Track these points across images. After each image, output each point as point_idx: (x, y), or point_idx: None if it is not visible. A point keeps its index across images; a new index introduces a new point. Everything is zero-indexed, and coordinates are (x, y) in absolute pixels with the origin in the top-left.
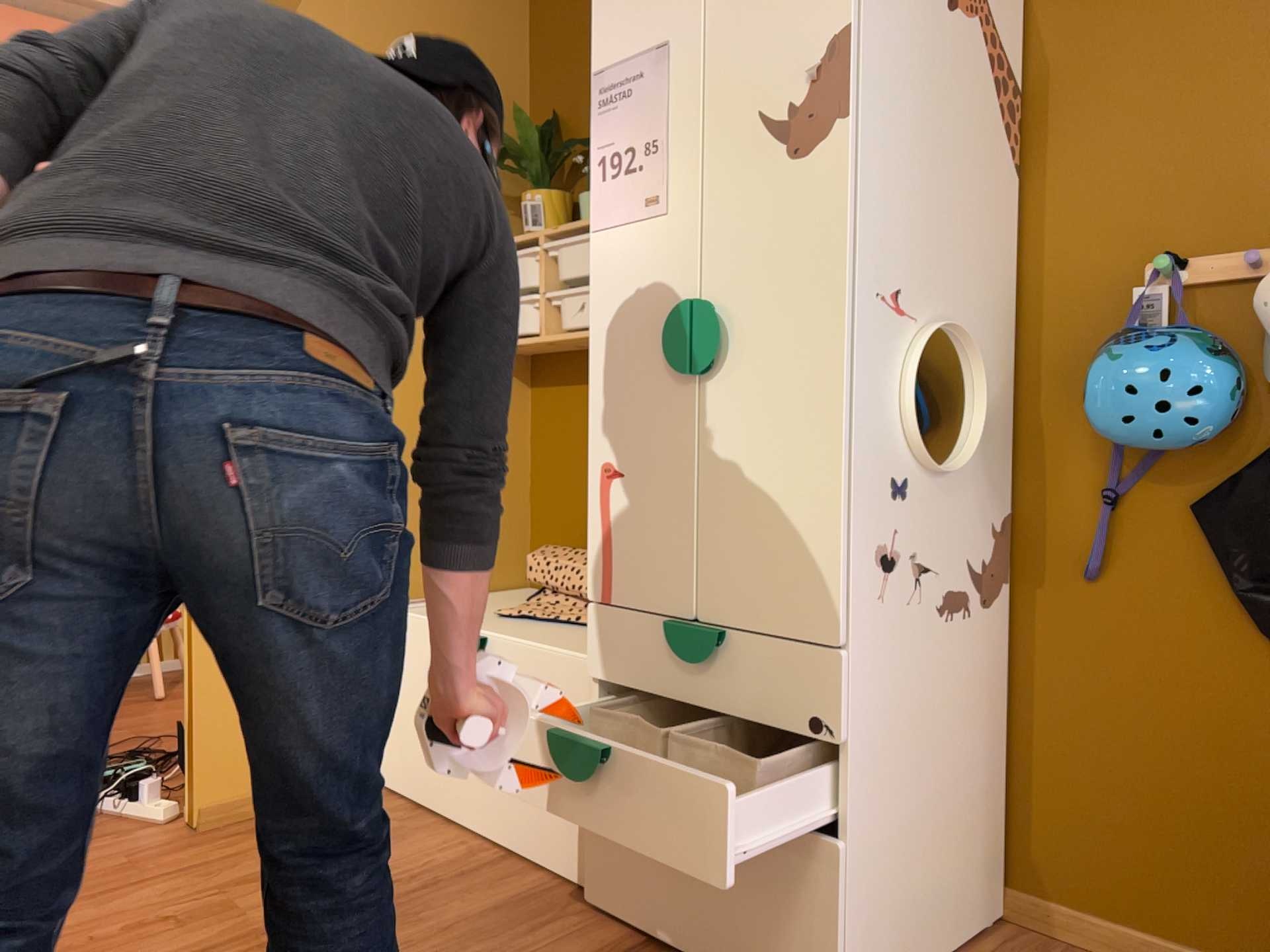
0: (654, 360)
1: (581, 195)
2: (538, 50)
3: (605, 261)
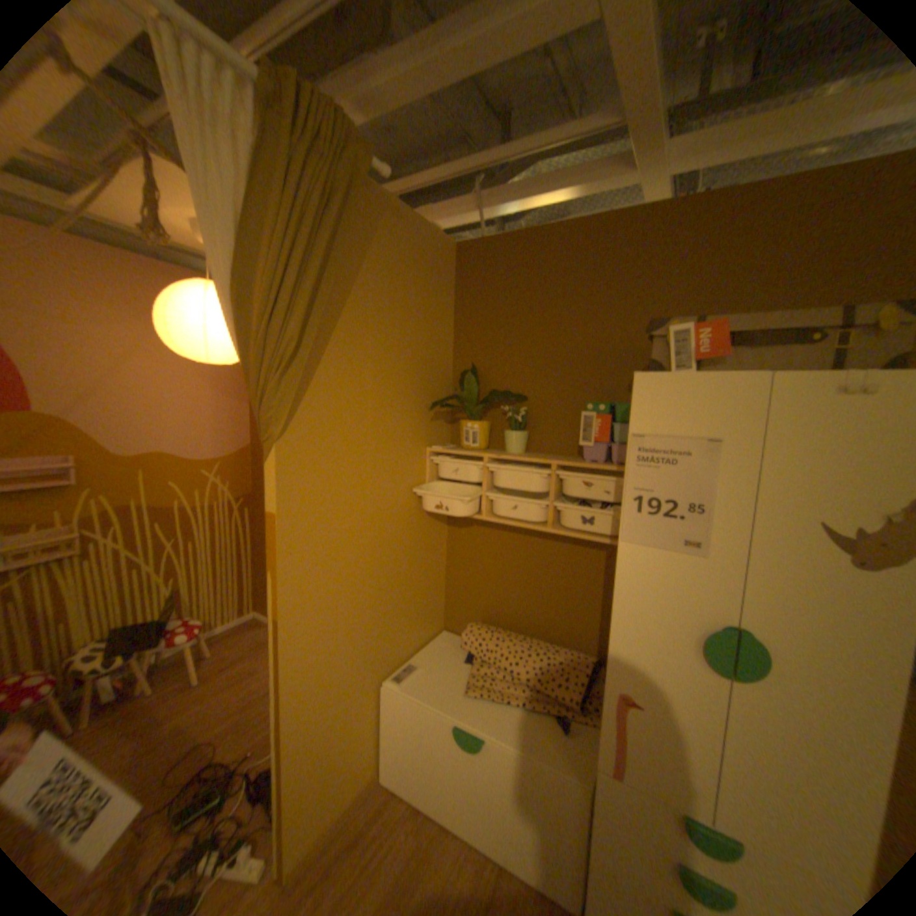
0: (684, 650)
1: (508, 431)
2: (460, 321)
3: (635, 566)
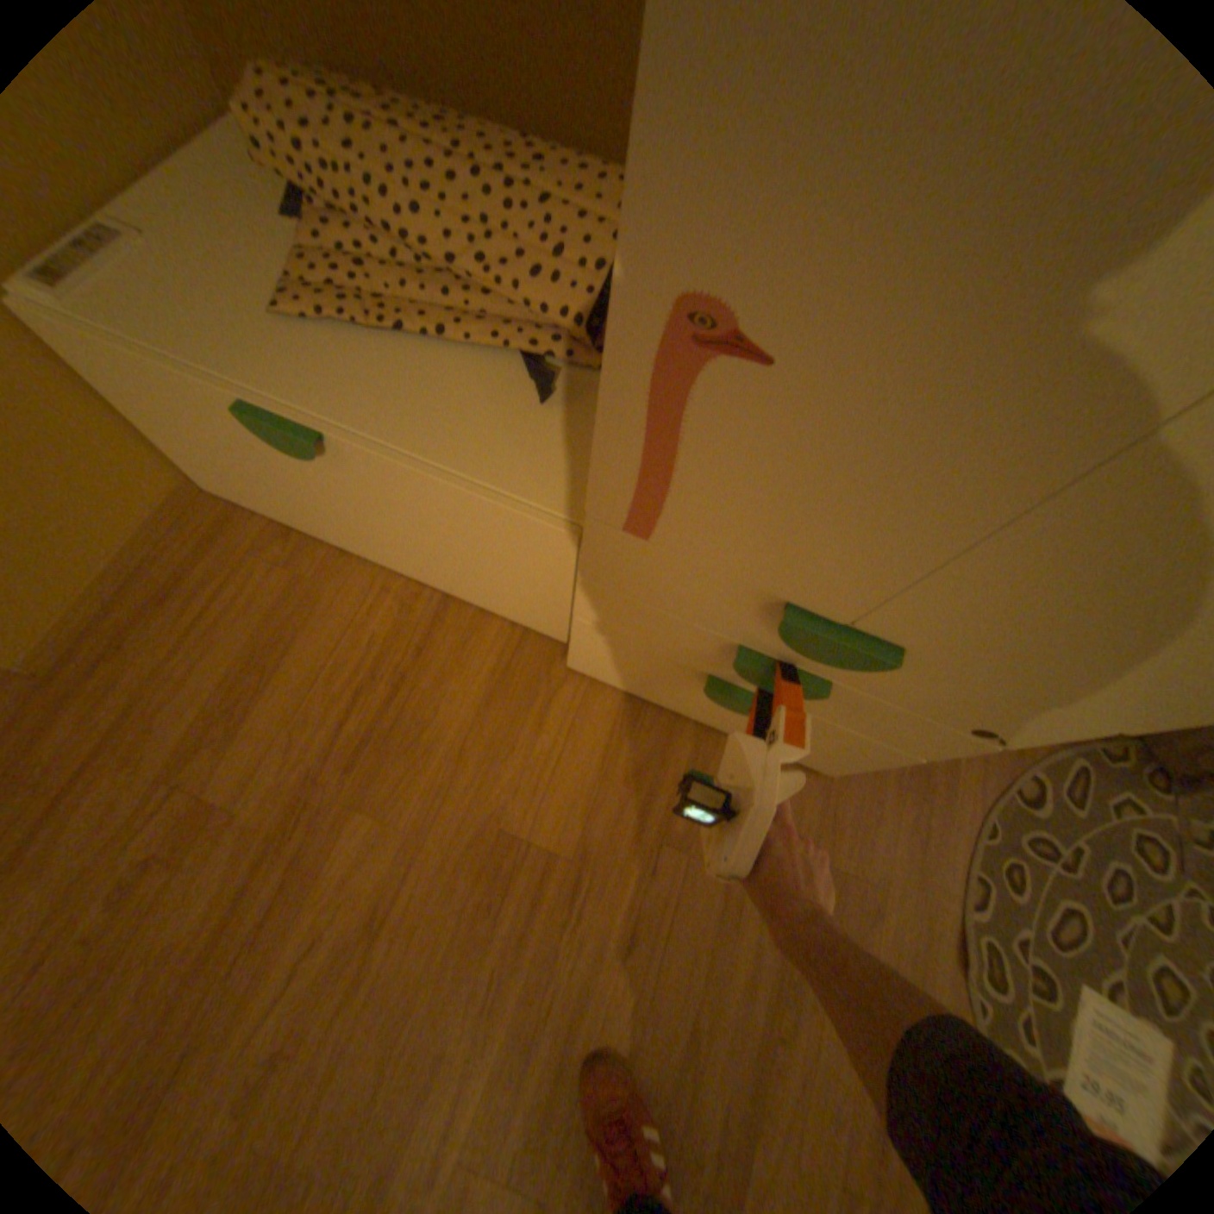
0: None
1: None
2: None
3: None
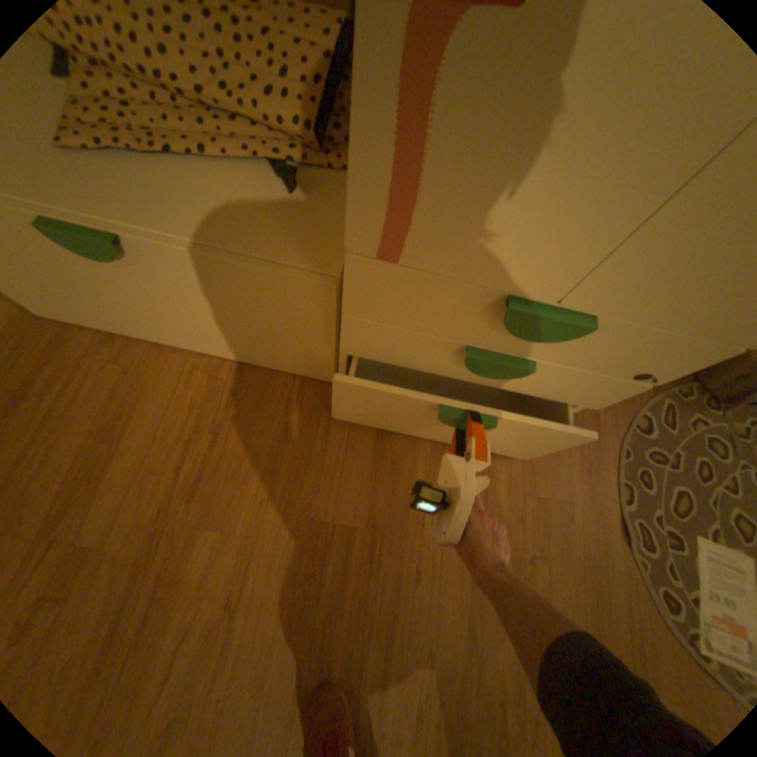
0: None
1: None
2: None
3: None
